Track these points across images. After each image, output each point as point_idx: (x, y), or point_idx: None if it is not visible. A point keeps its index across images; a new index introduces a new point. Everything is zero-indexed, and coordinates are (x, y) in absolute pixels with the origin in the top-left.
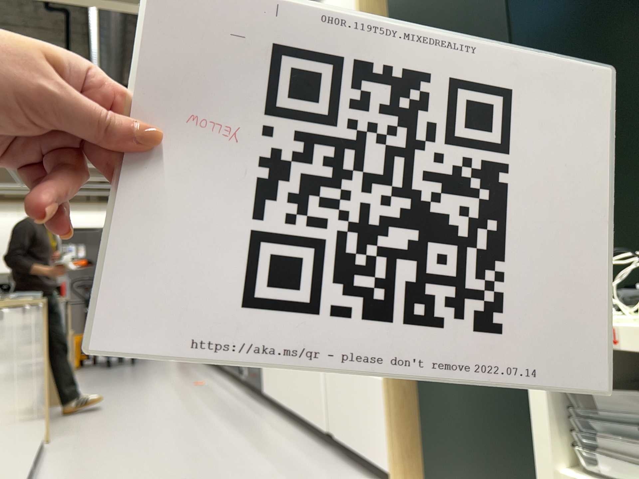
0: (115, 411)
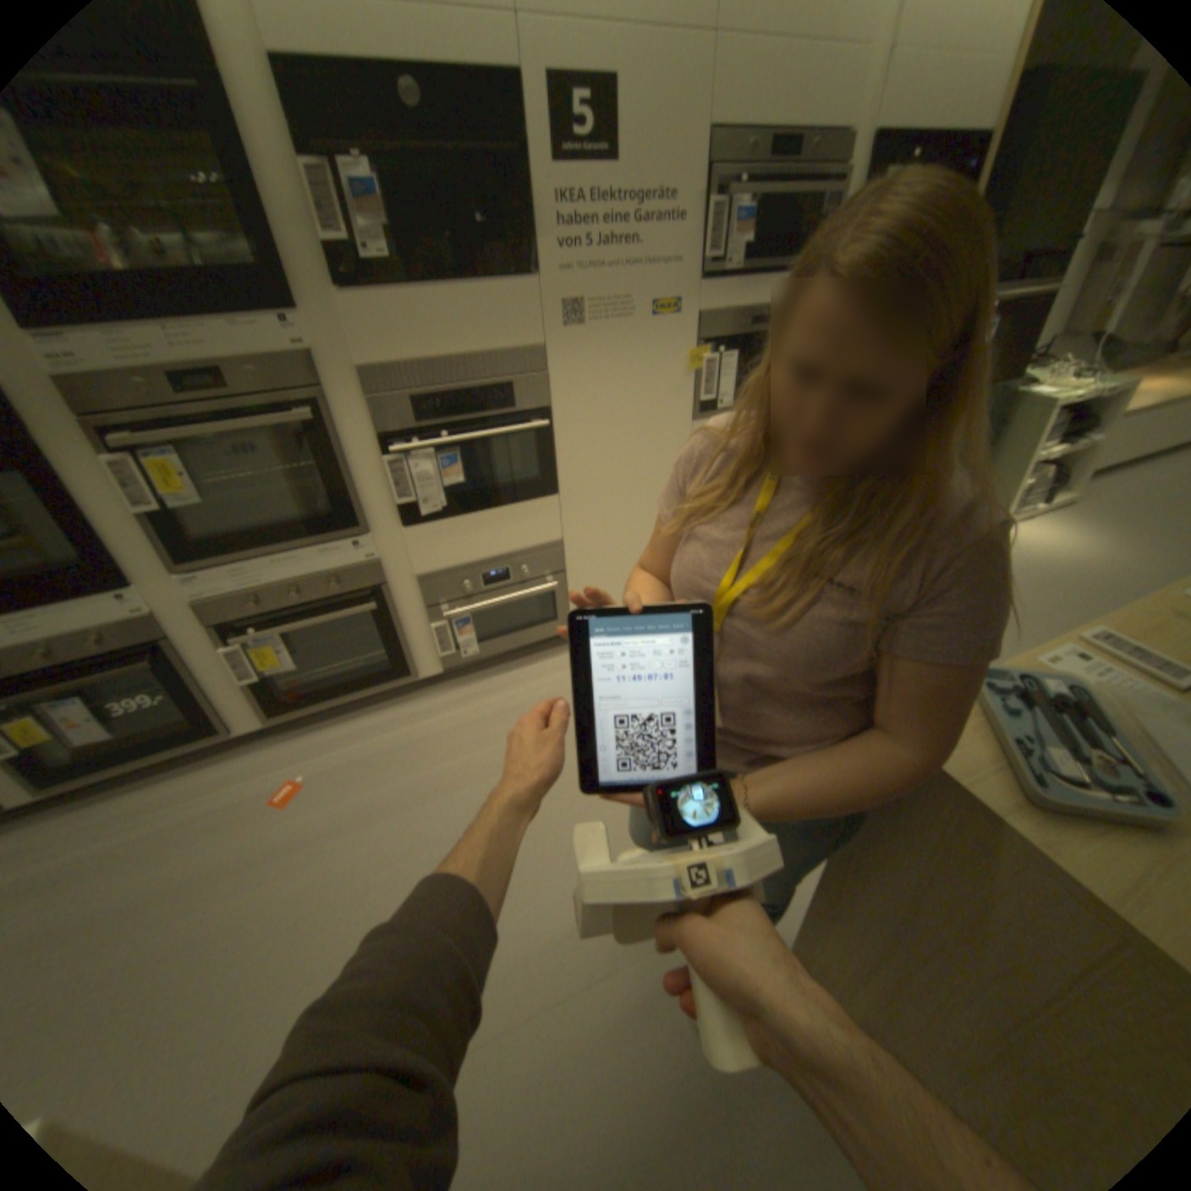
0: (516, 917)
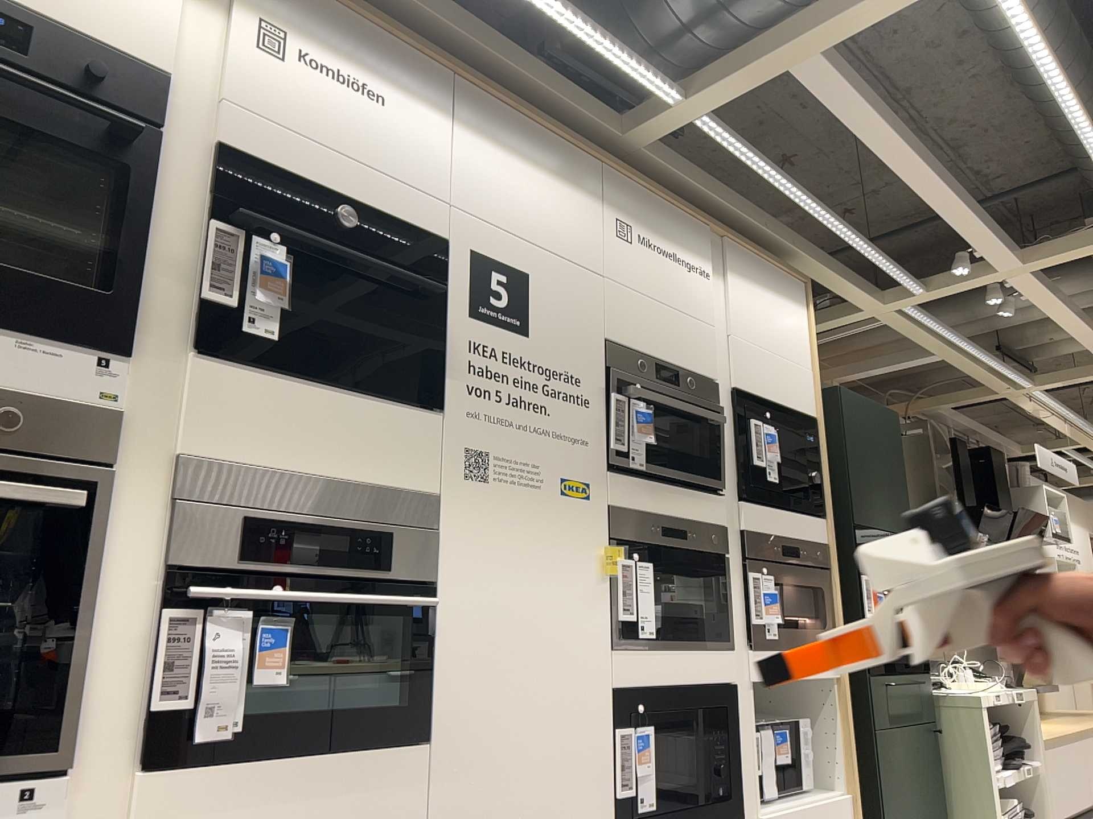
0: None
